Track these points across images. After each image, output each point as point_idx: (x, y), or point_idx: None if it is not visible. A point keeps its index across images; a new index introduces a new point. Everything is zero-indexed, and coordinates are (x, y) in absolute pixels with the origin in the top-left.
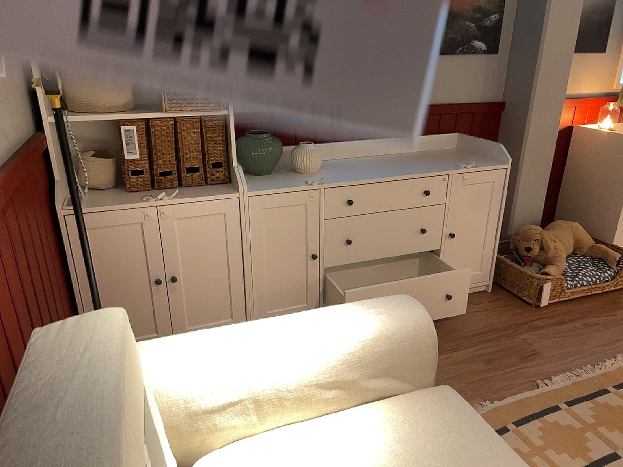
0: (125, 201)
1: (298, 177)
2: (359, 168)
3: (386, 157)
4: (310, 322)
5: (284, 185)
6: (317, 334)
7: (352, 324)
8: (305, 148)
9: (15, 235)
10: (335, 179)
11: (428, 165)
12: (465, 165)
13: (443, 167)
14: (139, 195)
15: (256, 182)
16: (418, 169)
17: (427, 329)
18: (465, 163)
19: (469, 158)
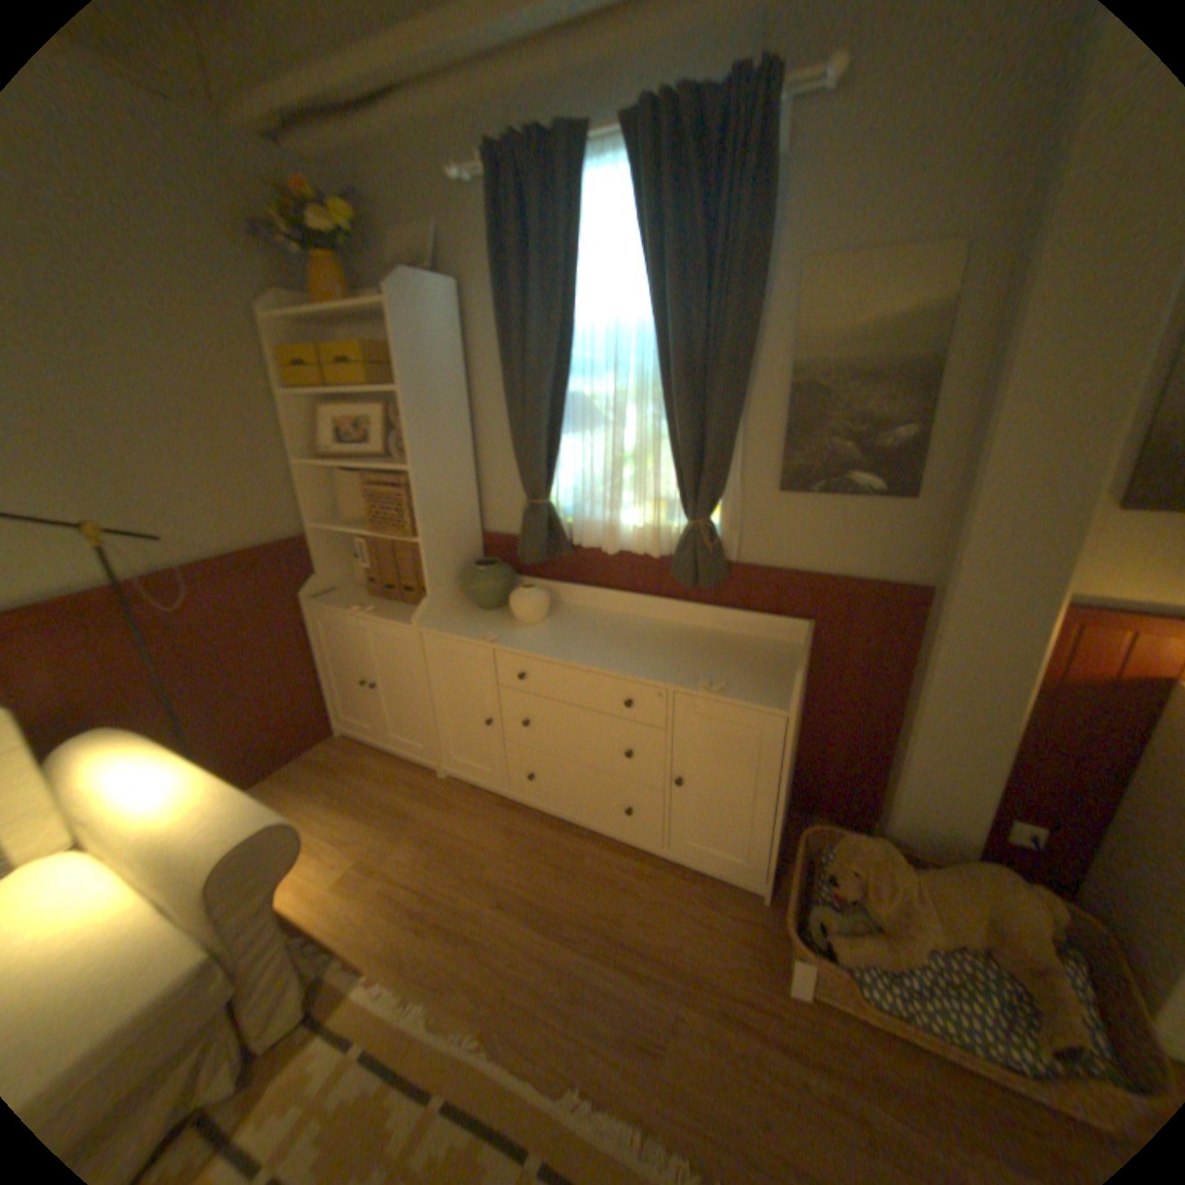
0: (347, 603)
1: (500, 624)
2: (586, 633)
3: (663, 628)
4: (171, 796)
5: (462, 631)
6: (151, 811)
7: (174, 822)
8: (518, 593)
9: (162, 621)
10: (518, 642)
11: (670, 663)
12: (706, 684)
13: (681, 673)
14: (366, 600)
15: (458, 617)
16: (636, 664)
17: (209, 879)
18: (724, 680)
19: (767, 673)
